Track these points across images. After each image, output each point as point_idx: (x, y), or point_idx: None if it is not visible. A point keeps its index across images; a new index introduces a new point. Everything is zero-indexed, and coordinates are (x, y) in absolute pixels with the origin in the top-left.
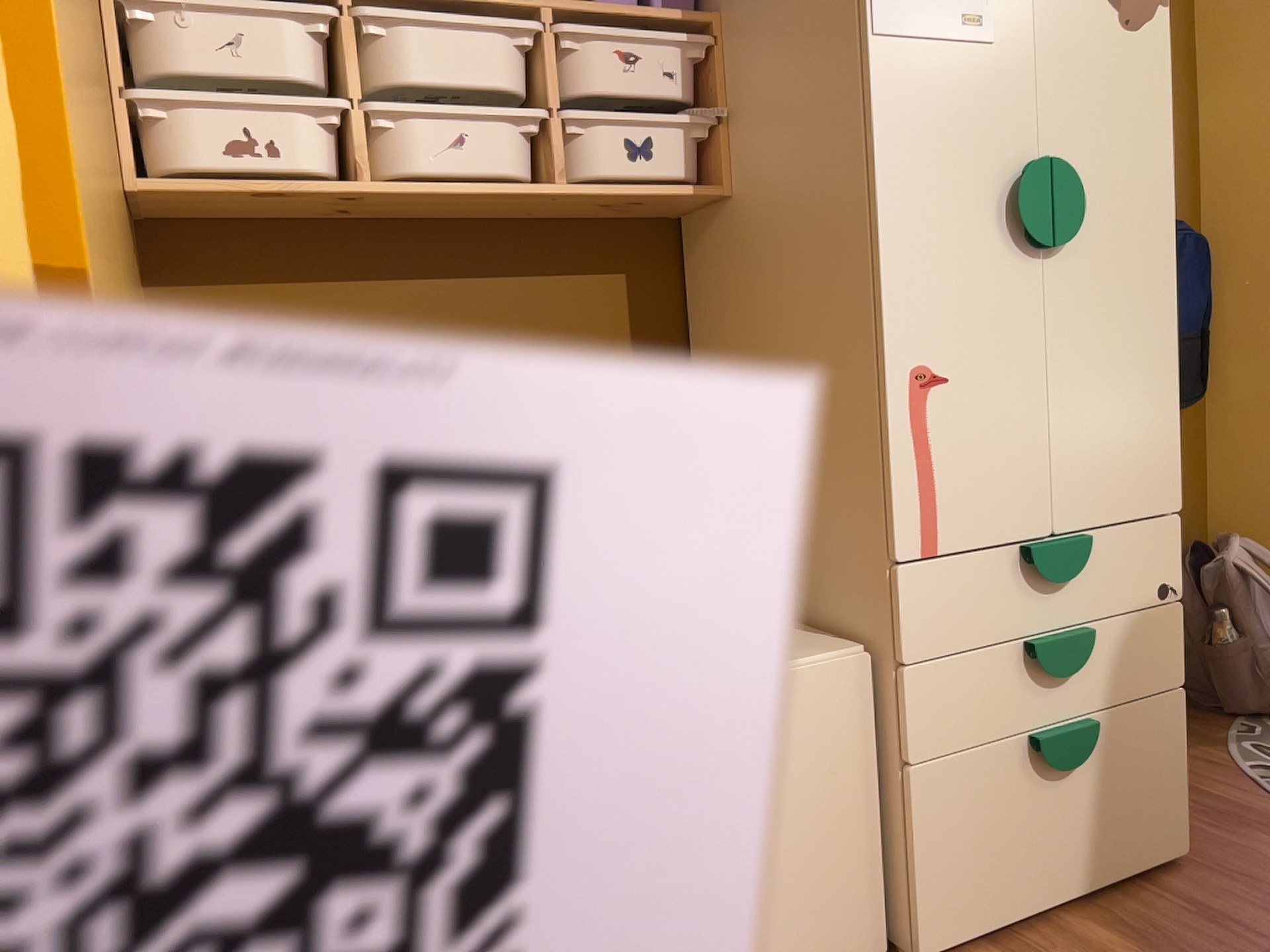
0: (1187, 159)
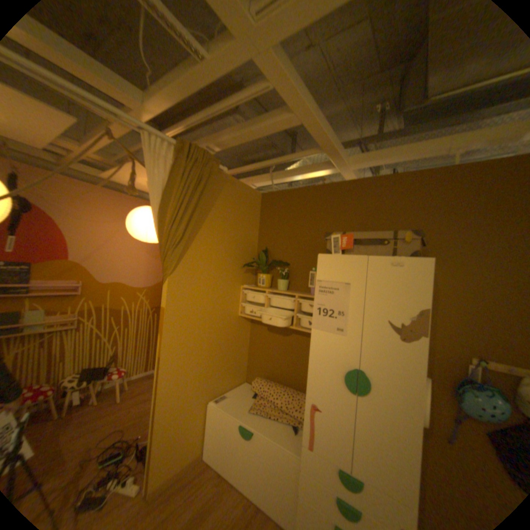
0: None
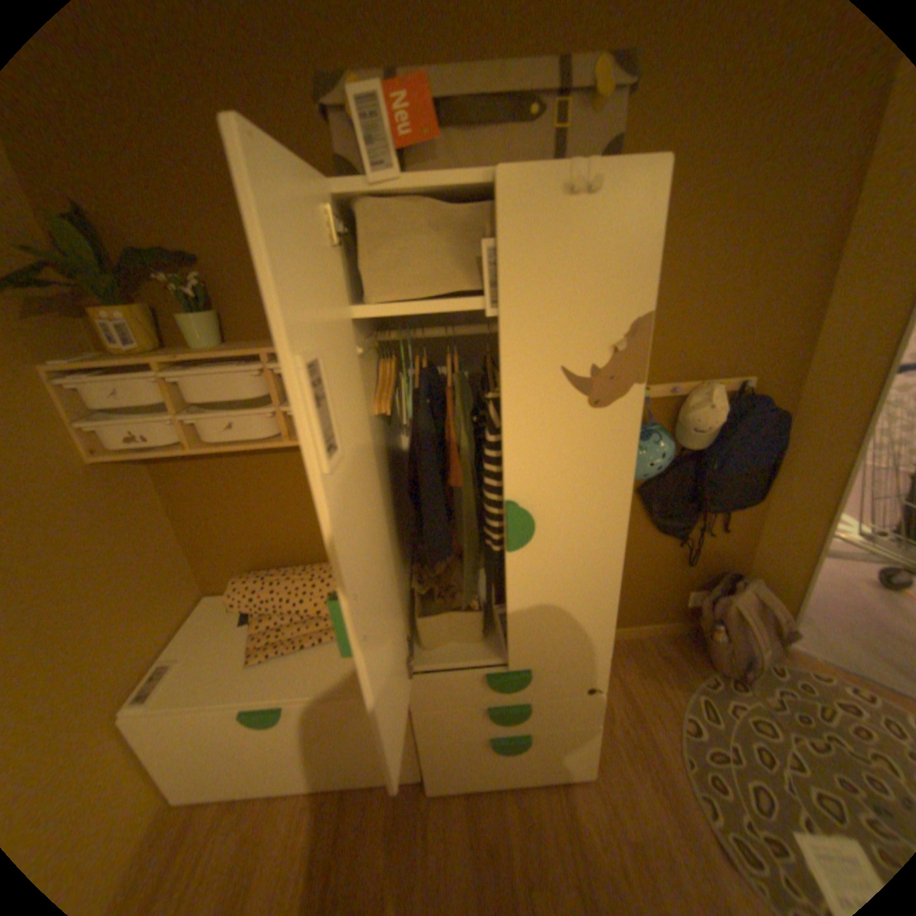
0: (802, 349)
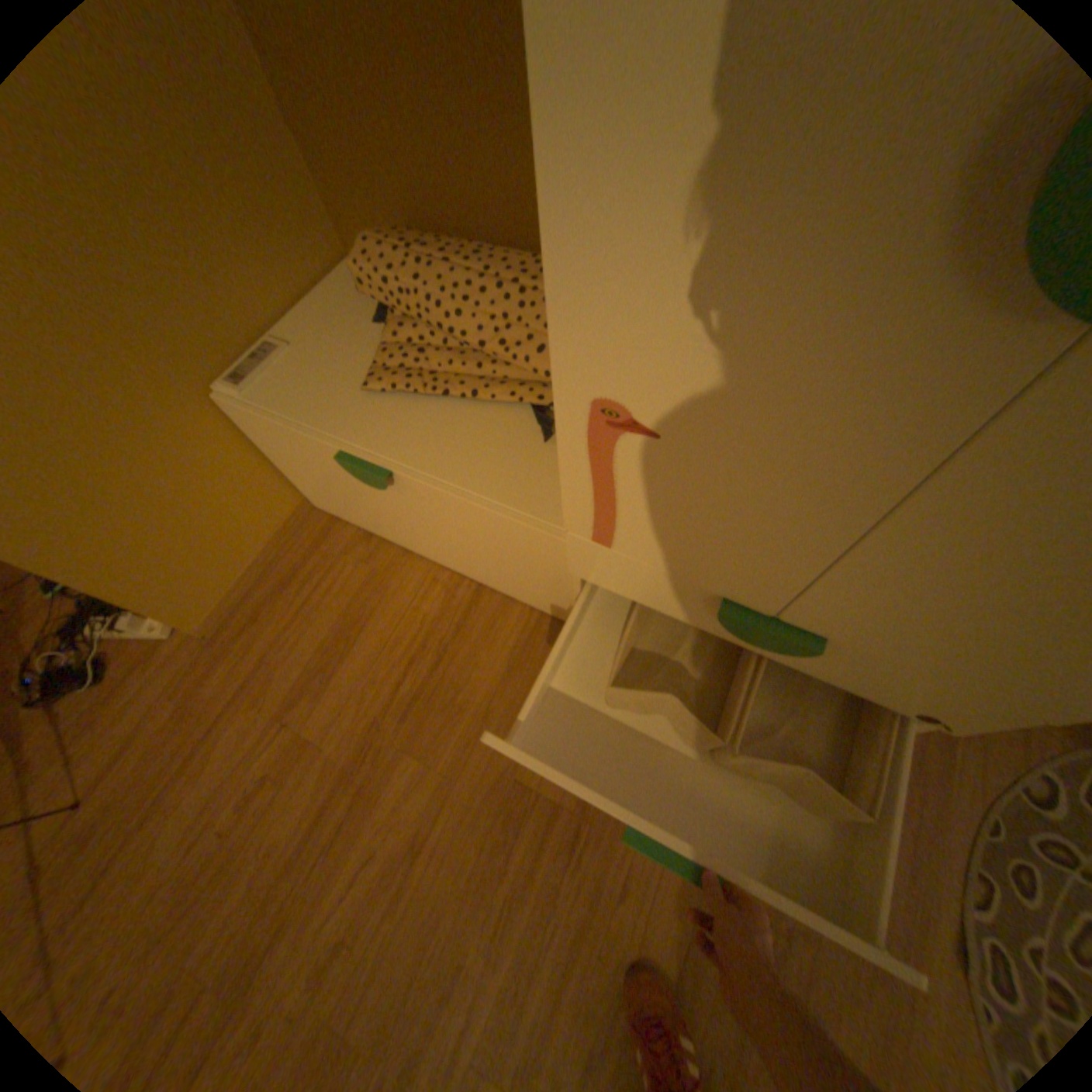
0: None
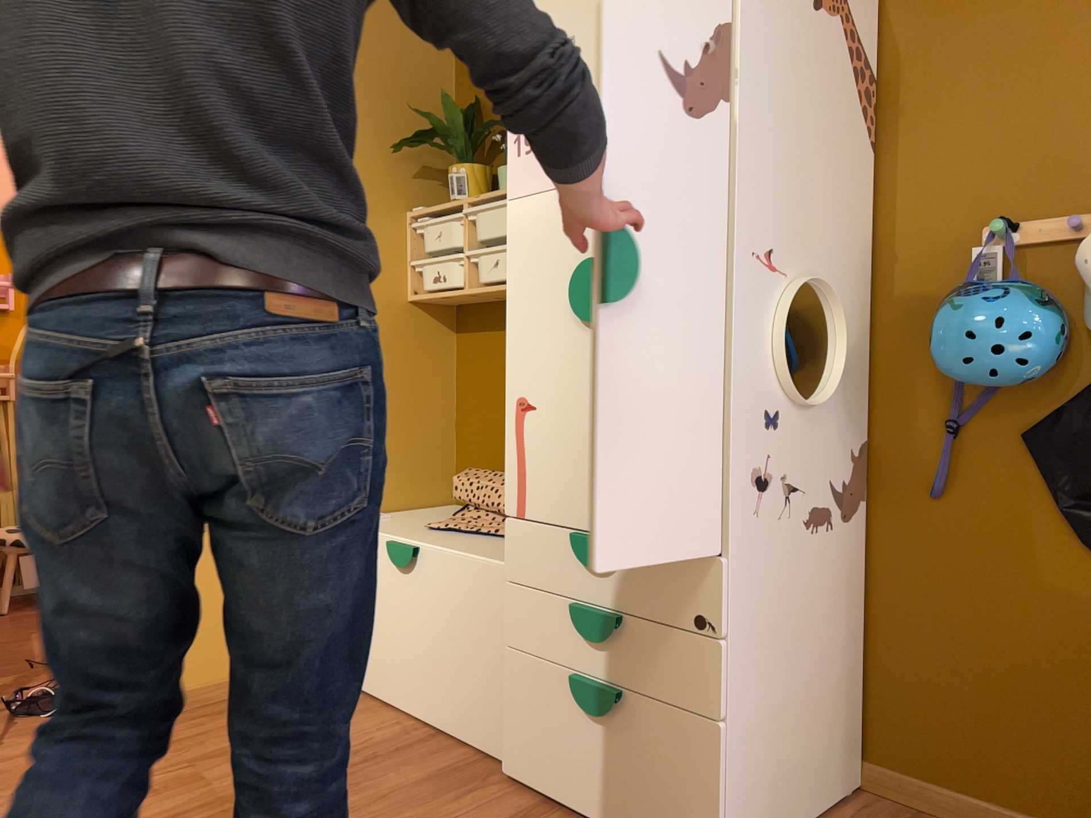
0: None
